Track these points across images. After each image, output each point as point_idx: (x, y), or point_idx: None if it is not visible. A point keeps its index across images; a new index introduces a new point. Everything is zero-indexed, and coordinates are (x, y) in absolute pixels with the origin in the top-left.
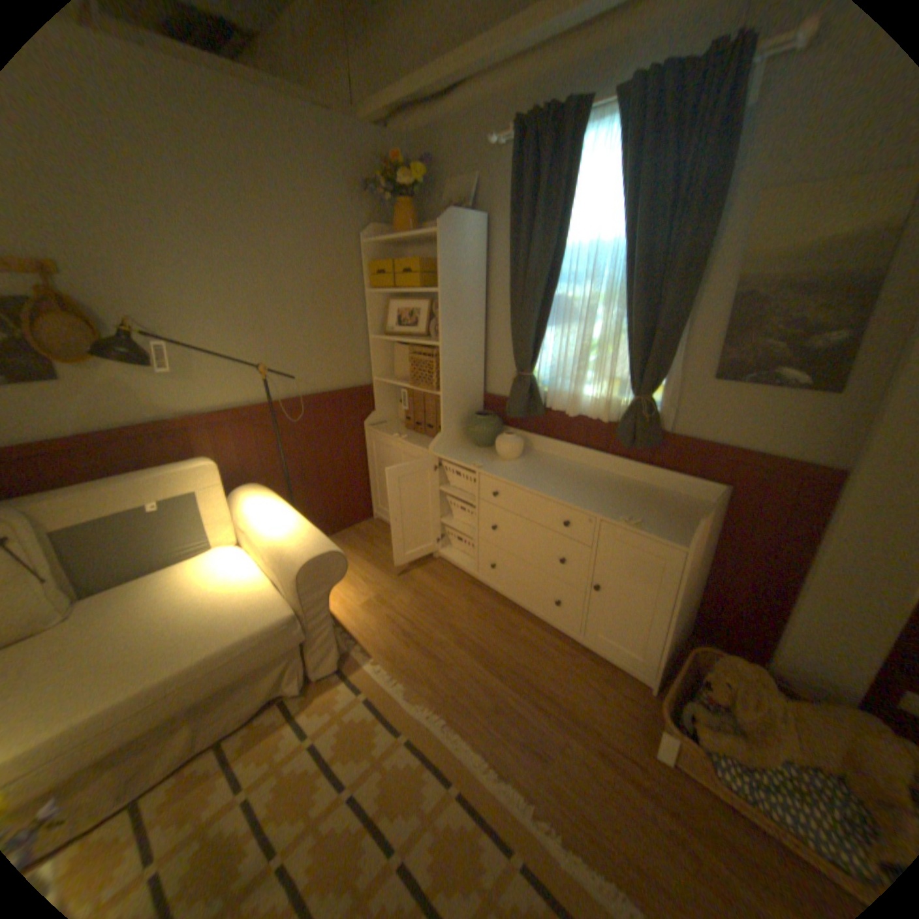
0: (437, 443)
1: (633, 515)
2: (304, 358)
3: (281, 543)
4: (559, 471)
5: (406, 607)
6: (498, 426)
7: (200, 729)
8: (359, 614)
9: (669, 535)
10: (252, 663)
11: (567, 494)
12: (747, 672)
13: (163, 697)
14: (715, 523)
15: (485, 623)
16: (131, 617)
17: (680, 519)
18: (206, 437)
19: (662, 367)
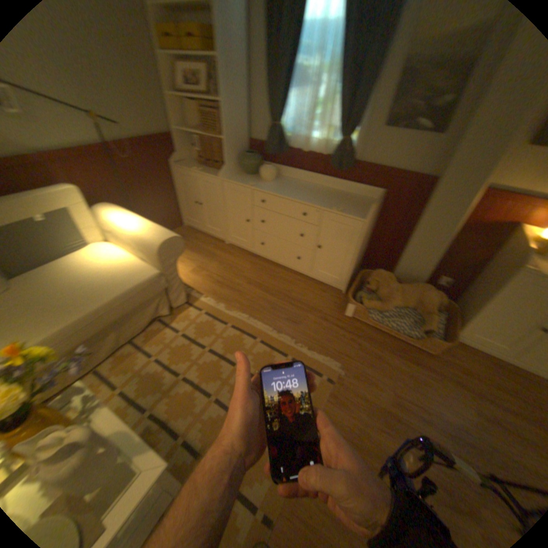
0: (224, 172)
1: (340, 207)
2: (121, 108)
3: (142, 234)
4: (299, 187)
5: (217, 270)
6: (262, 160)
7: (121, 333)
8: (191, 275)
9: (357, 215)
10: (144, 298)
11: (305, 198)
12: (385, 274)
13: (100, 317)
14: (378, 209)
15: (261, 273)
16: (57, 283)
17: (362, 208)
18: (62, 169)
19: (360, 118)
